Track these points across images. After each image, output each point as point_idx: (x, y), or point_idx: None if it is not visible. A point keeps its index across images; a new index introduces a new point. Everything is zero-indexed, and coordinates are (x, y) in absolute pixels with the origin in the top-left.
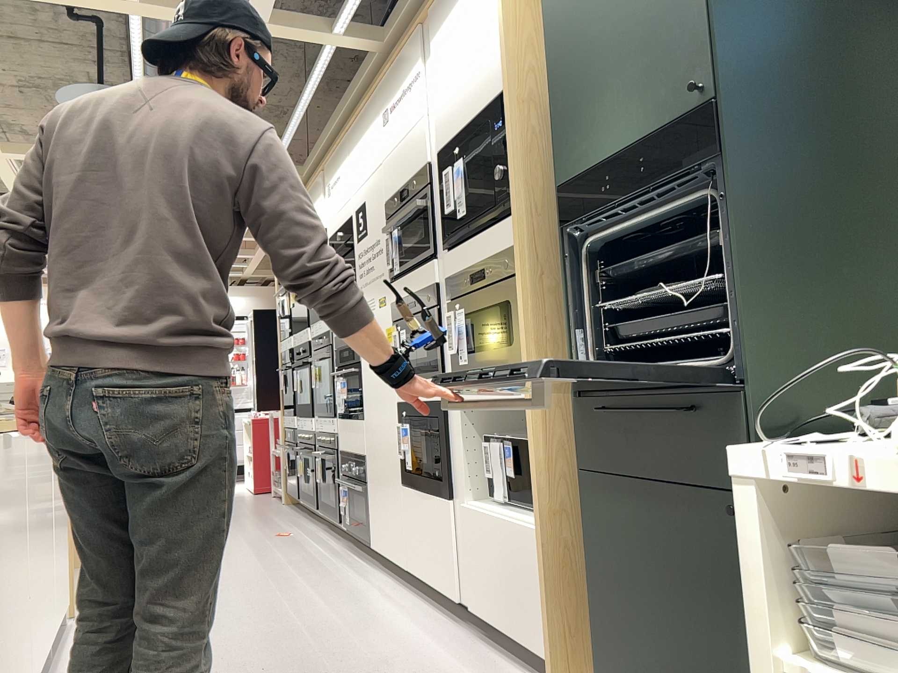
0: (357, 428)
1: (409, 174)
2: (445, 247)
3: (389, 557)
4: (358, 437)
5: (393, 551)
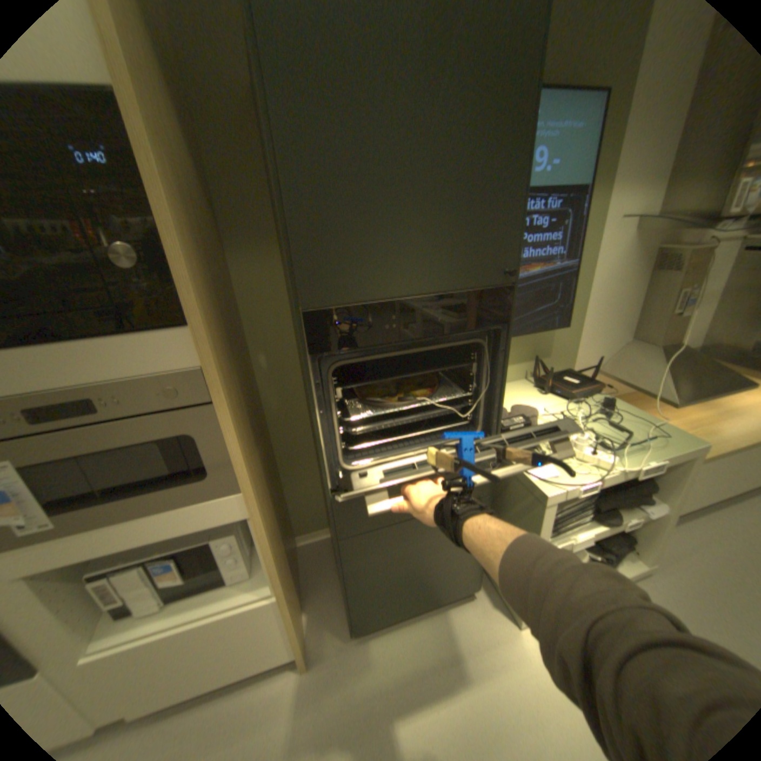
0: None
1: None
2: None
3: None
4: None
5: None
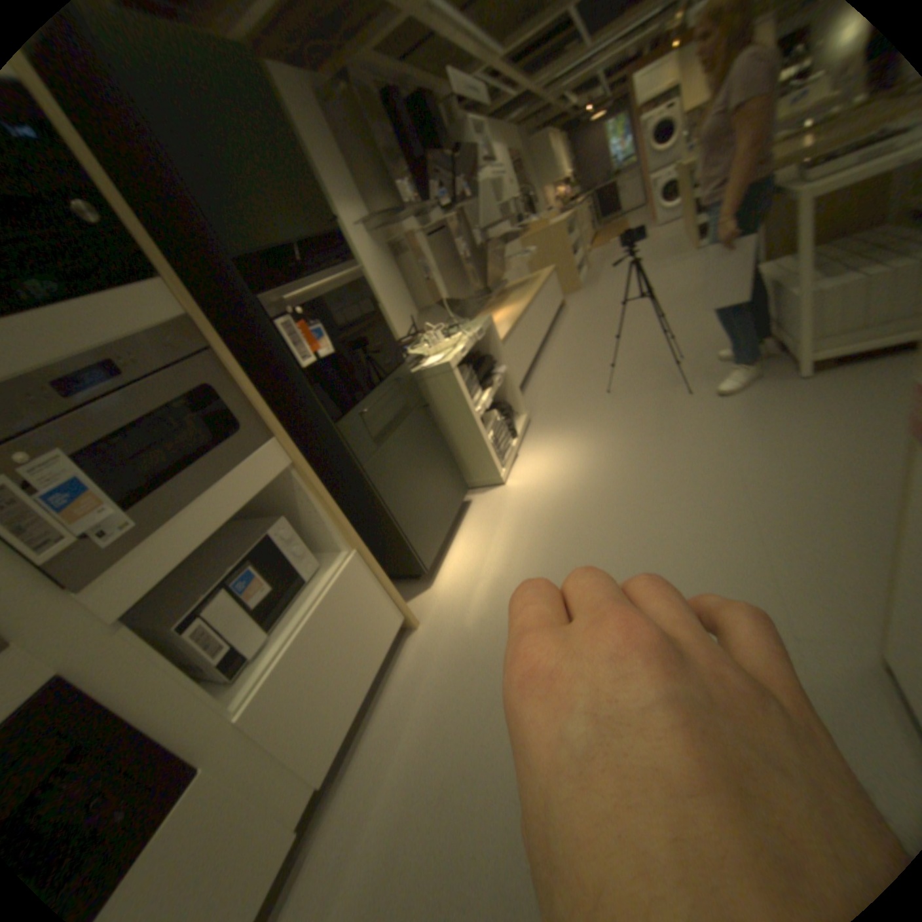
0: None
1: None
2: None
3: None
4: None
5: None
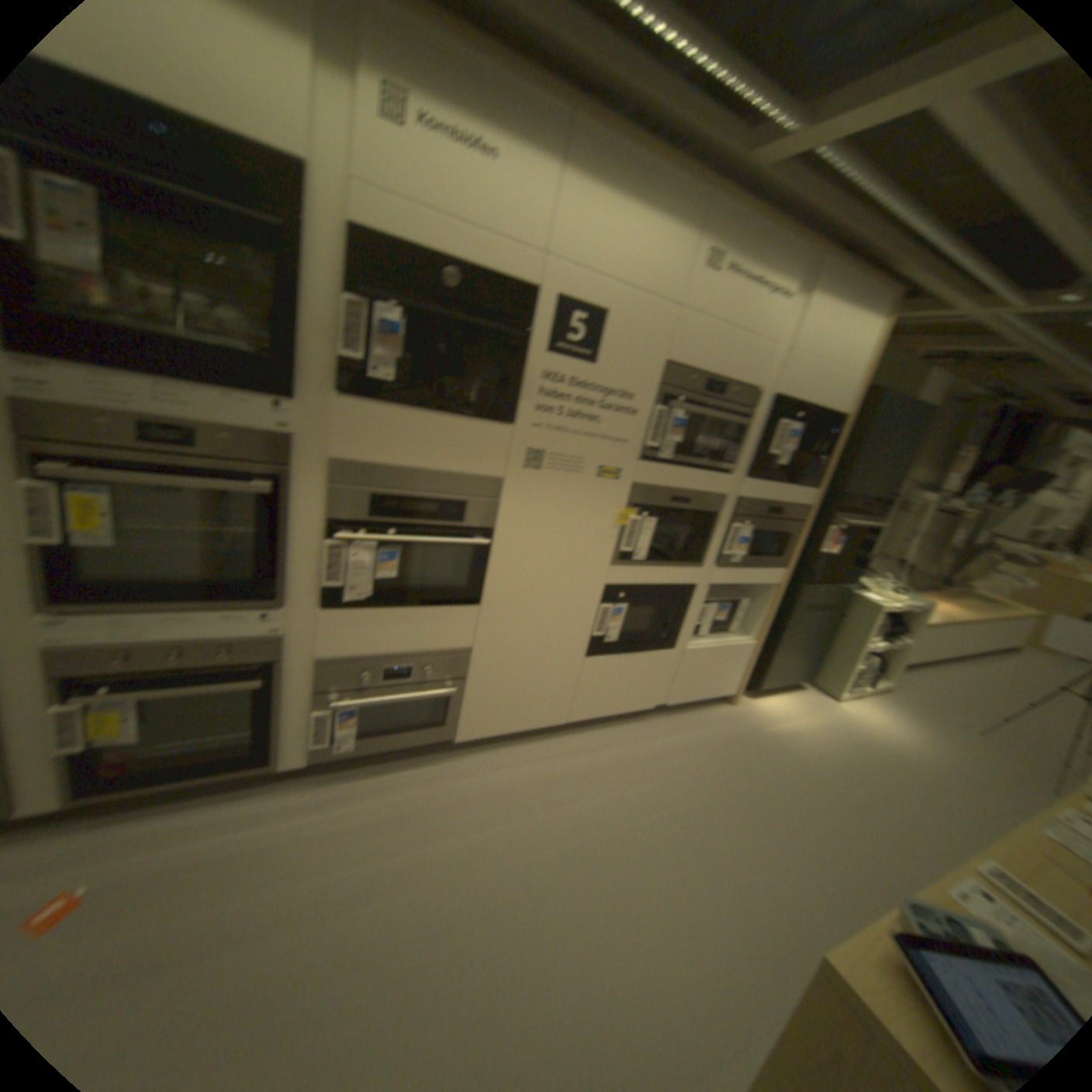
0: (447, 615)
1: (732, 374)
2: (753, 475)
3: (520, 728)
4: (451, 626)
5: (534, 719)
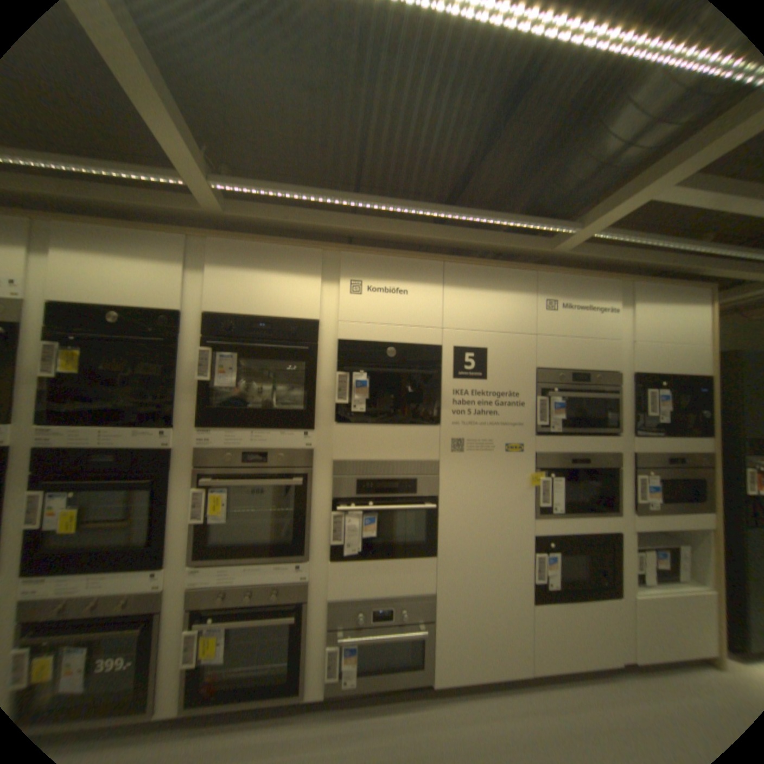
0: (412, 566)
1: (590, 367)
2: (639, 434)
3: (490, 679)
4: (416, 575)
5: (501, 670)
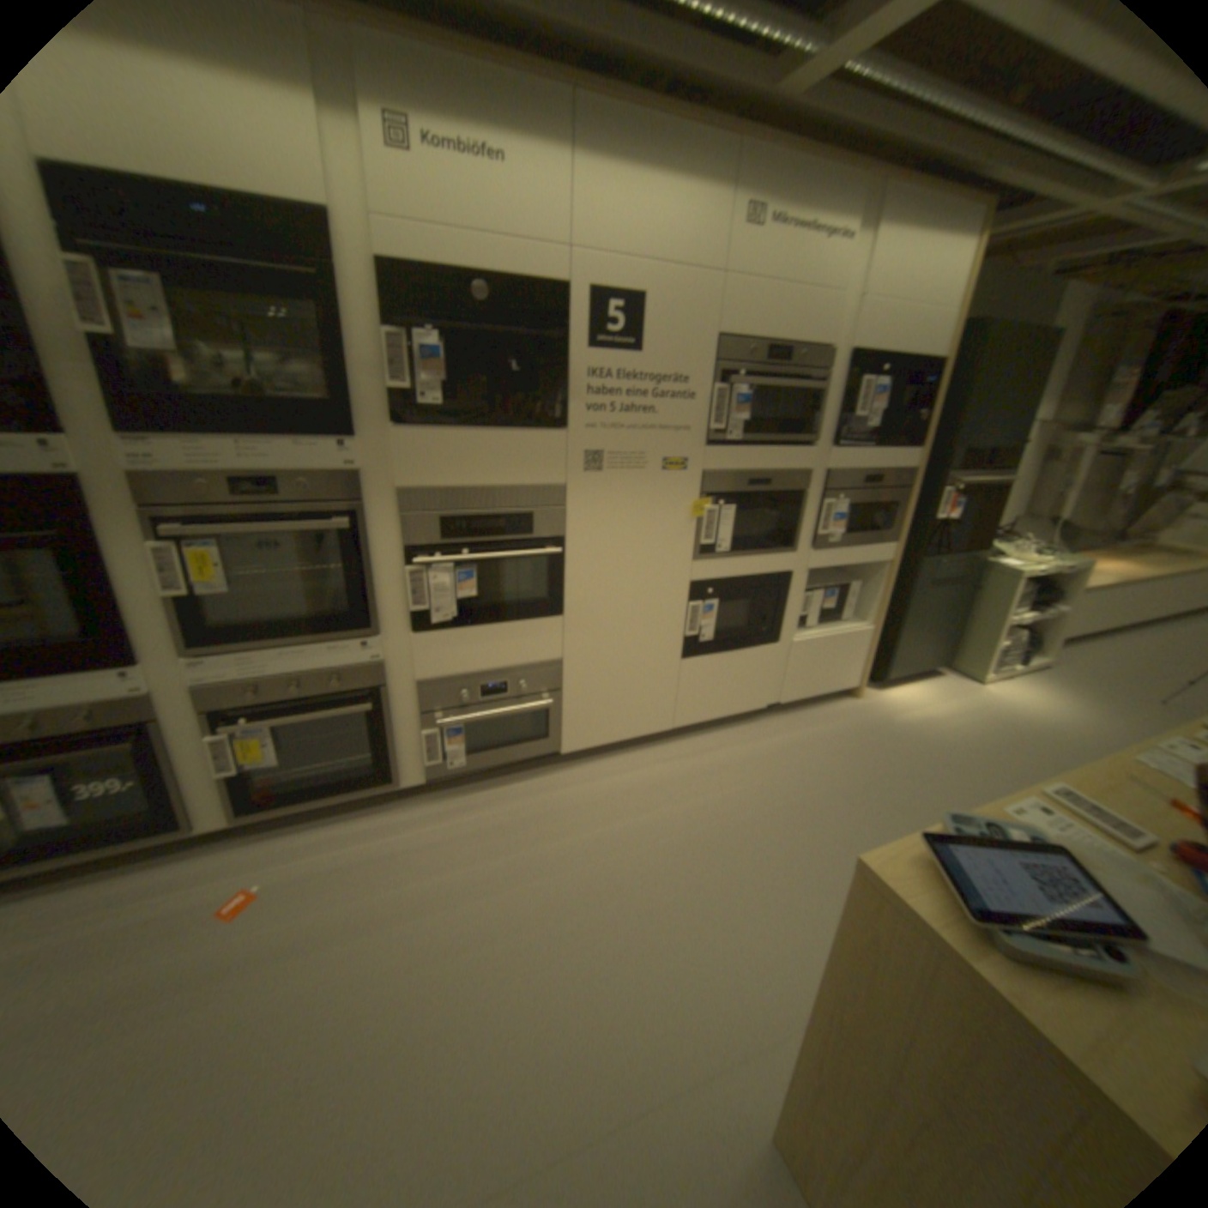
0: (529, 630)
1: (793, 337)
2: (836, 443)
3: (623, 738)
4: (535, 640)
5: (636, 727)
